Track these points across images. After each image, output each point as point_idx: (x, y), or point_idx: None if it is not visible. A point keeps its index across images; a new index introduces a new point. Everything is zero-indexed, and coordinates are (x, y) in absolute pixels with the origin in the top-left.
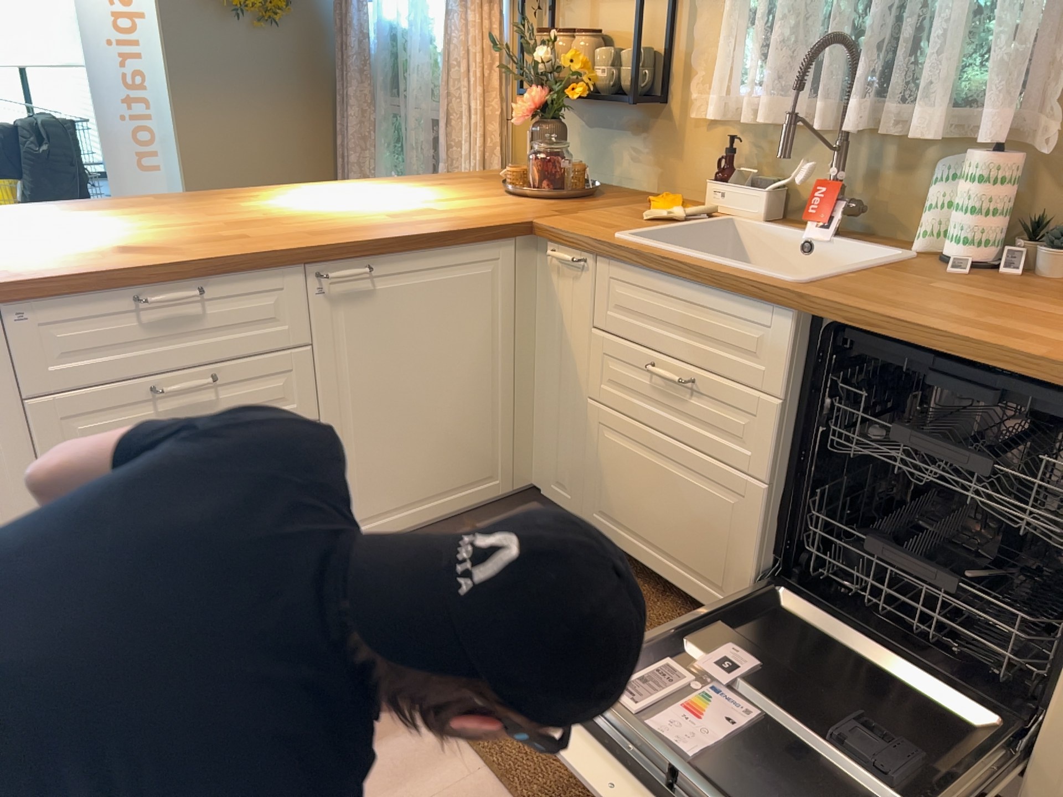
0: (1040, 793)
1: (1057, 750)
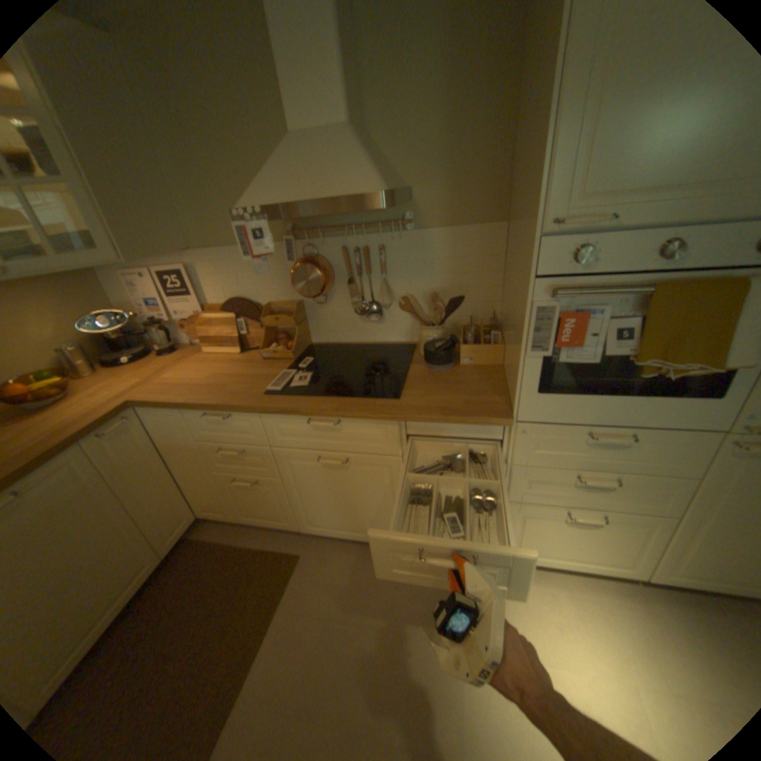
0: (161, 546)
1: (152, 533)
